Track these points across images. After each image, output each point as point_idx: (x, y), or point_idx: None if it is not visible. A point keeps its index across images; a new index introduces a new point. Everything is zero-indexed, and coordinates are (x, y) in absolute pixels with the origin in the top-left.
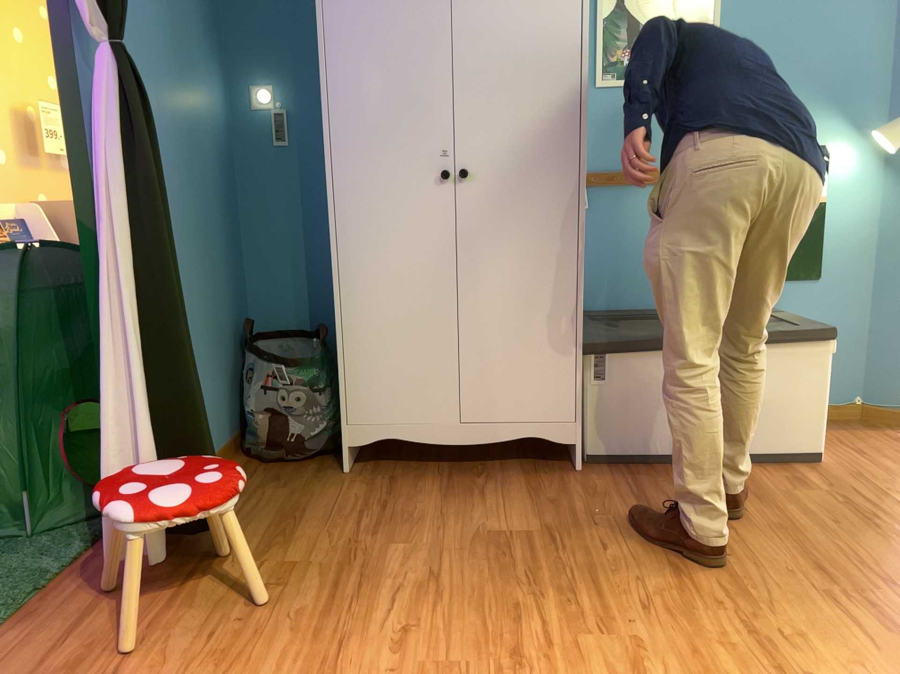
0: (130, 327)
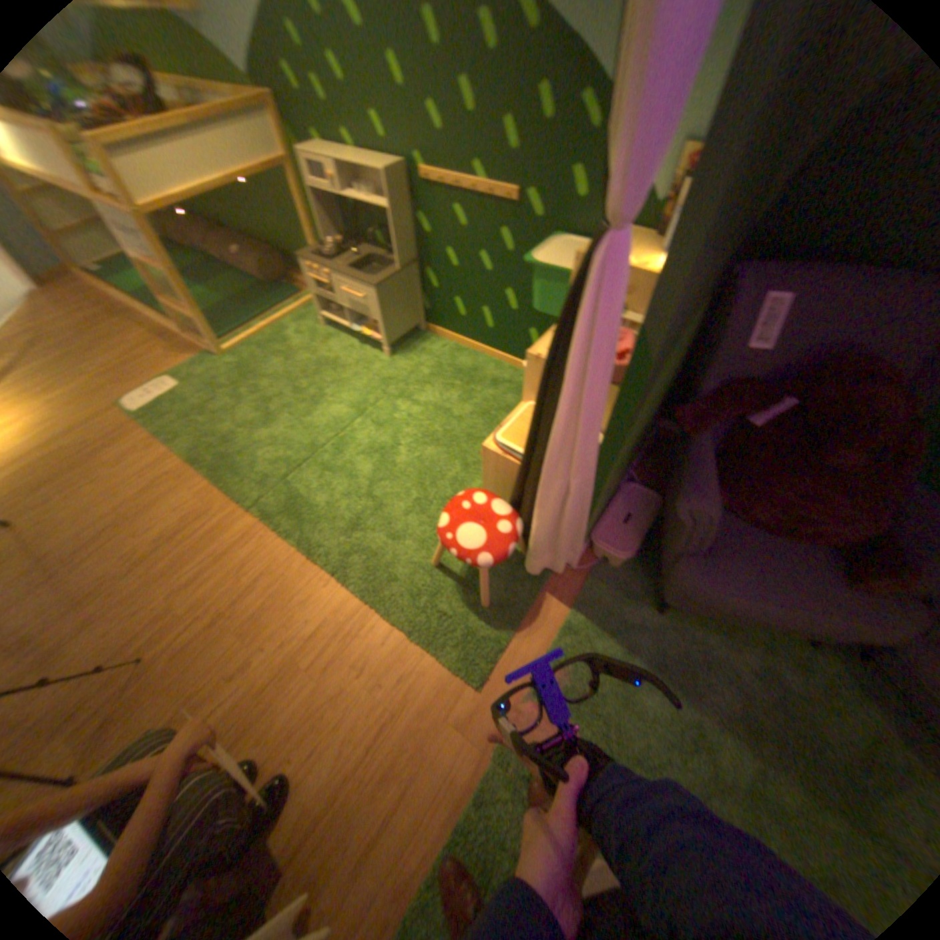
0: None
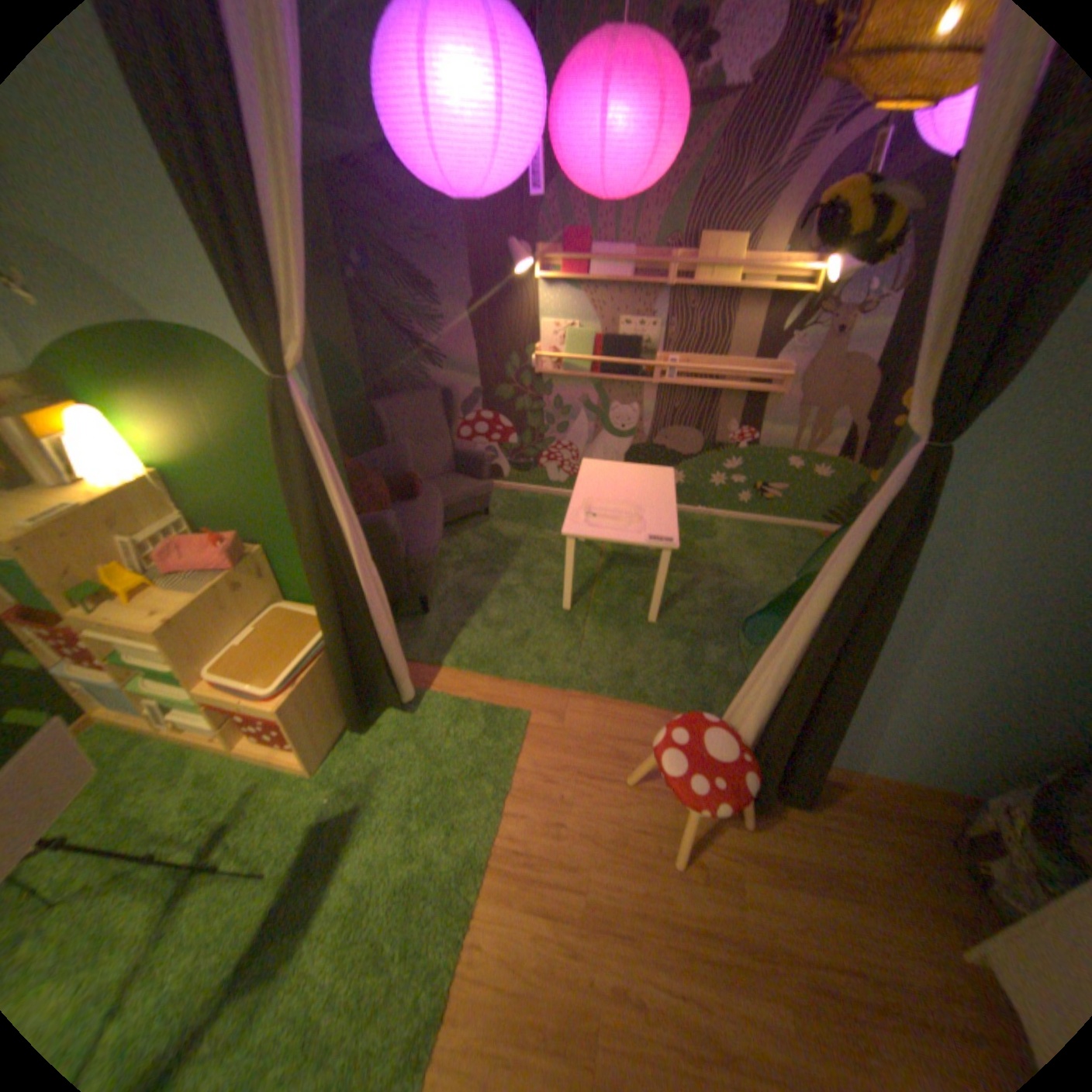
0: (793, 666)
